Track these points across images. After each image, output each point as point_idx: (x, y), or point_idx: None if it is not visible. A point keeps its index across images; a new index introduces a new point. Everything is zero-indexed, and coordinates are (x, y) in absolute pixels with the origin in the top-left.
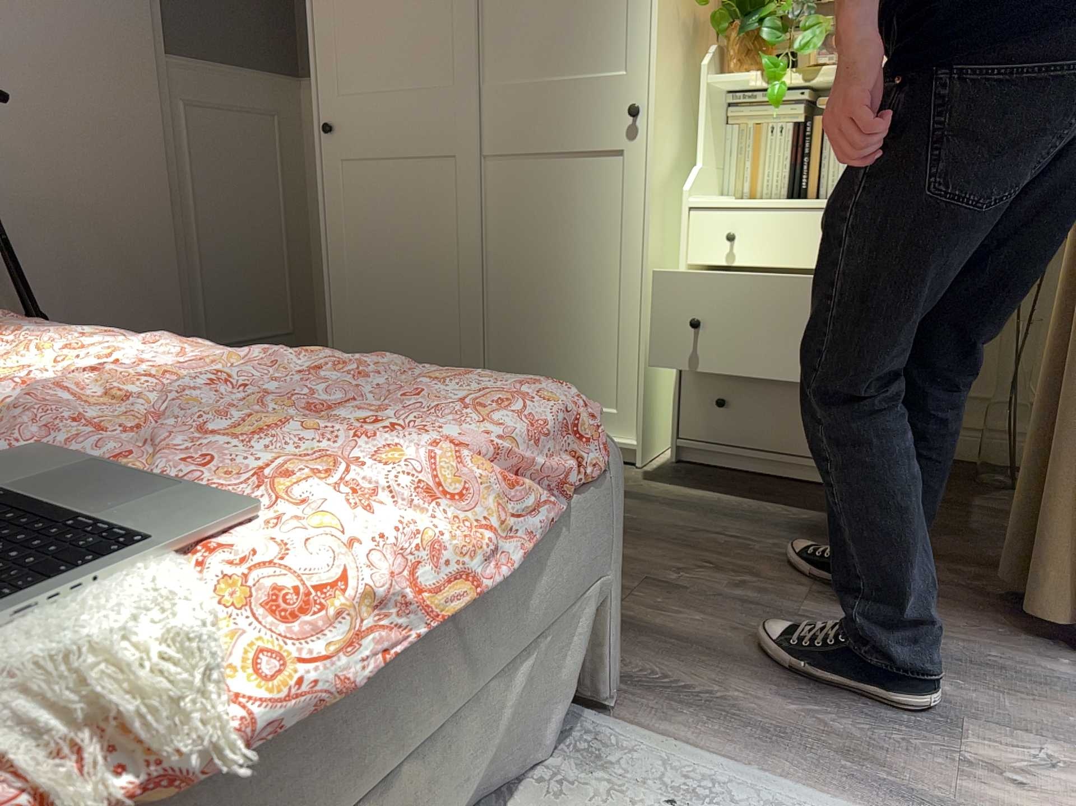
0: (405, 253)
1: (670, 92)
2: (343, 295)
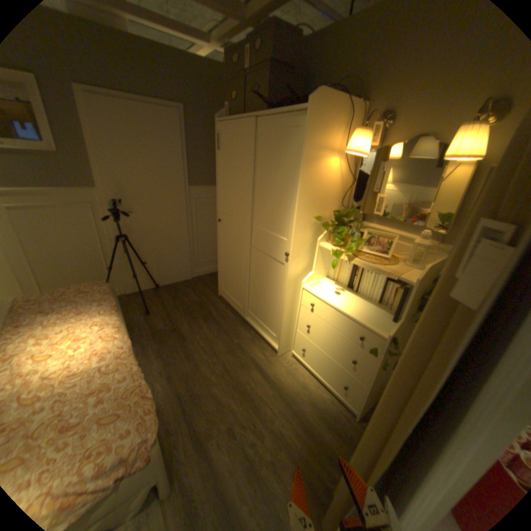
0: (233, 263)
1: (303, 248)
2: (221, 266)
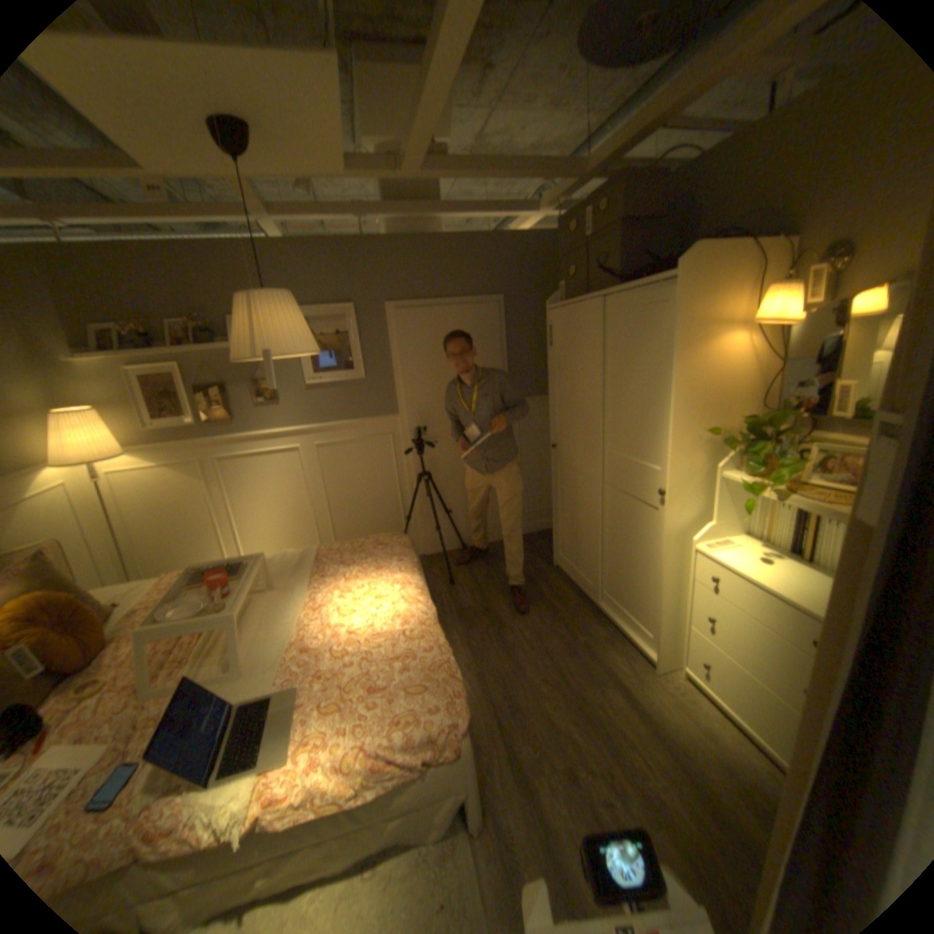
0: (576, 512)
1: (690, 482)
2: (557, 517)
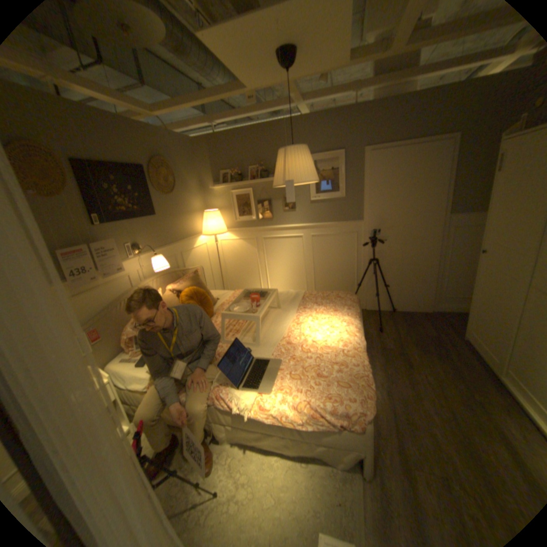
0: (496, 305)
1: None
2: (476, 306)
